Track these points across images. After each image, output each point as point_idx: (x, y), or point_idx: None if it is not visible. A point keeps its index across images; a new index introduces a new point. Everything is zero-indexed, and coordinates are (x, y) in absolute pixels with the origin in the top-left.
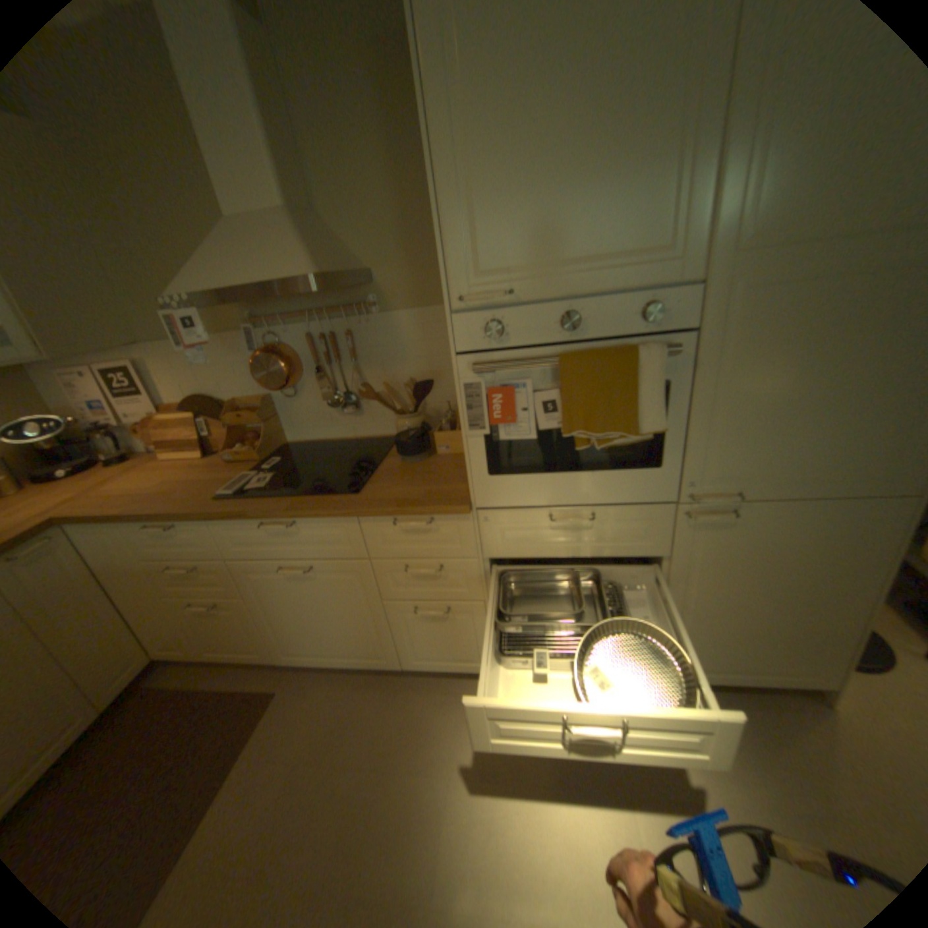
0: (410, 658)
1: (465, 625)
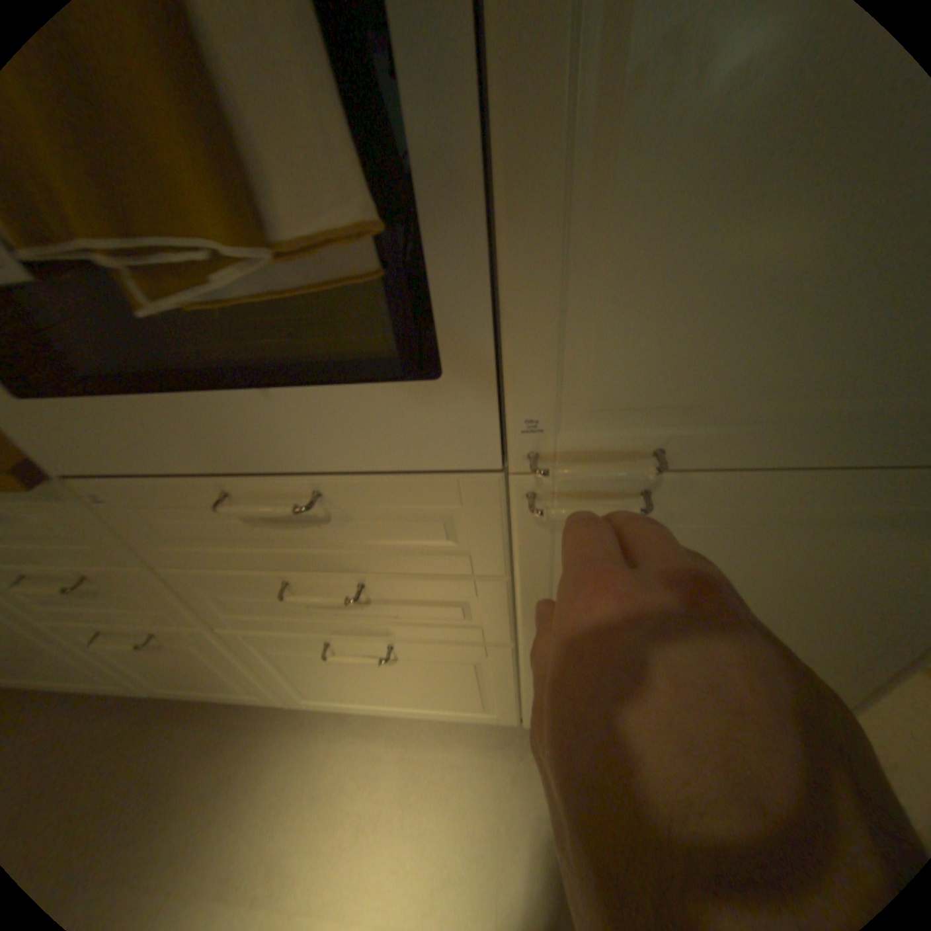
0: (151, 686)
1: (198, 656)
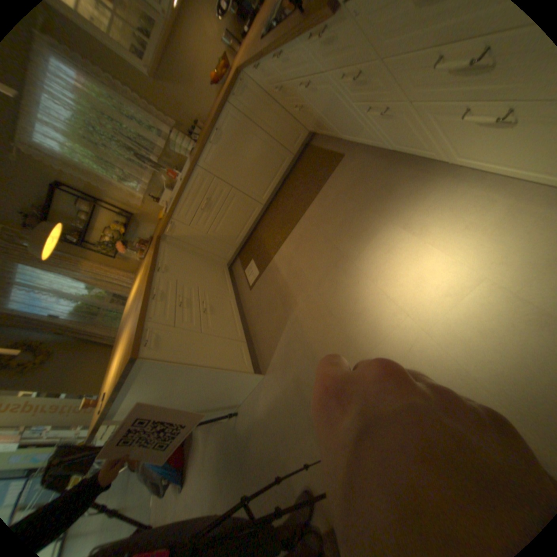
0: (393, 141)
1: (407, 120)
